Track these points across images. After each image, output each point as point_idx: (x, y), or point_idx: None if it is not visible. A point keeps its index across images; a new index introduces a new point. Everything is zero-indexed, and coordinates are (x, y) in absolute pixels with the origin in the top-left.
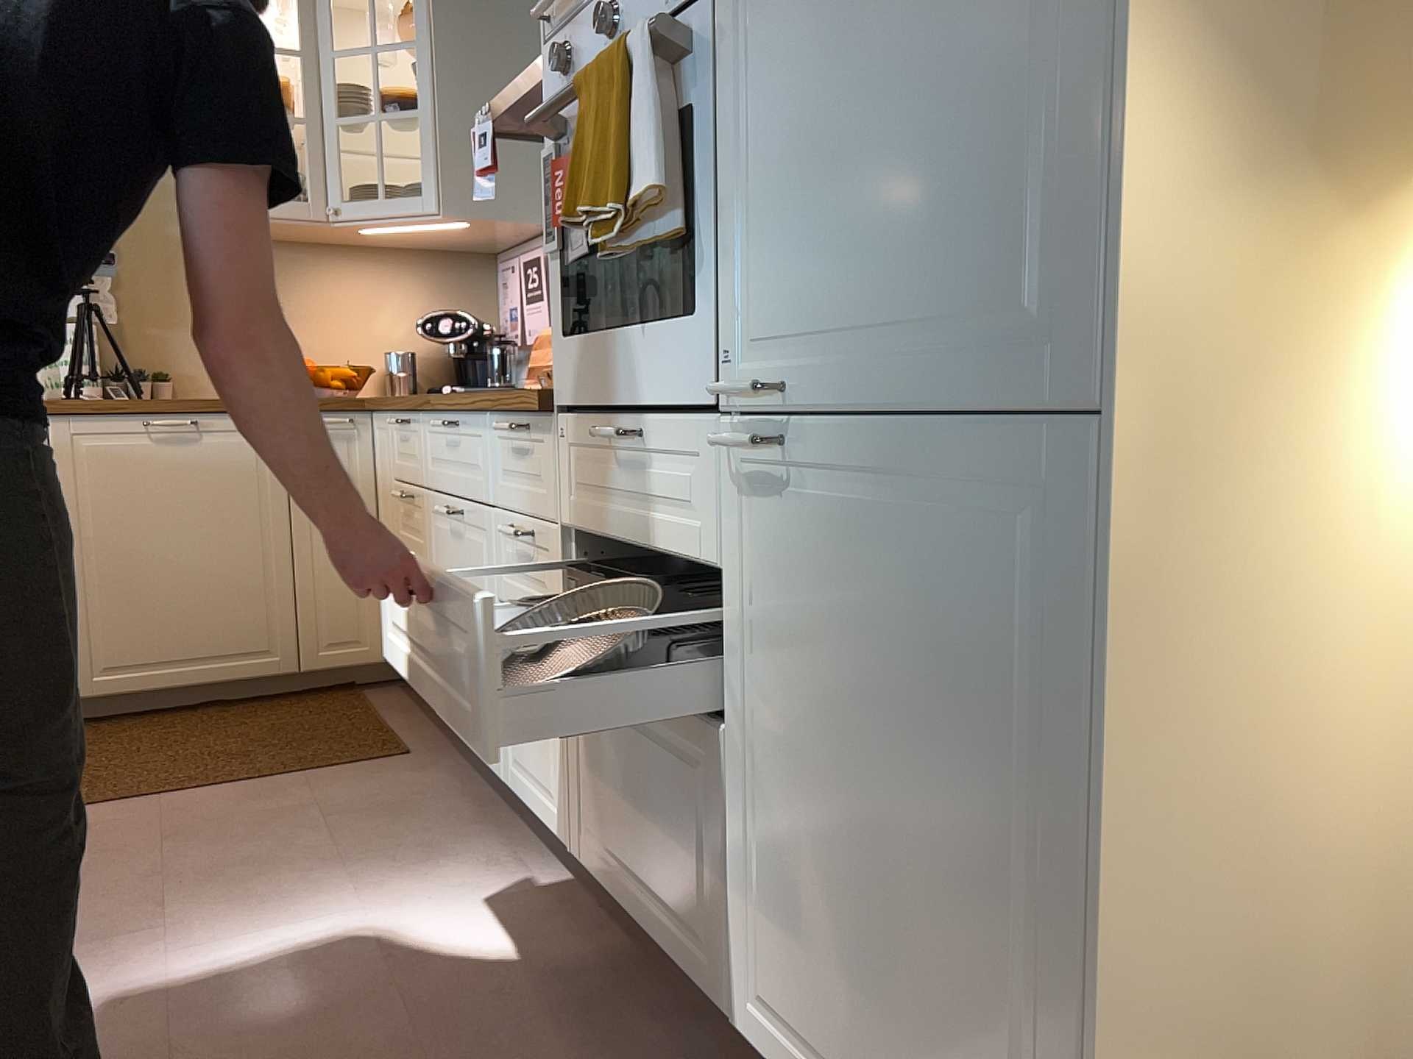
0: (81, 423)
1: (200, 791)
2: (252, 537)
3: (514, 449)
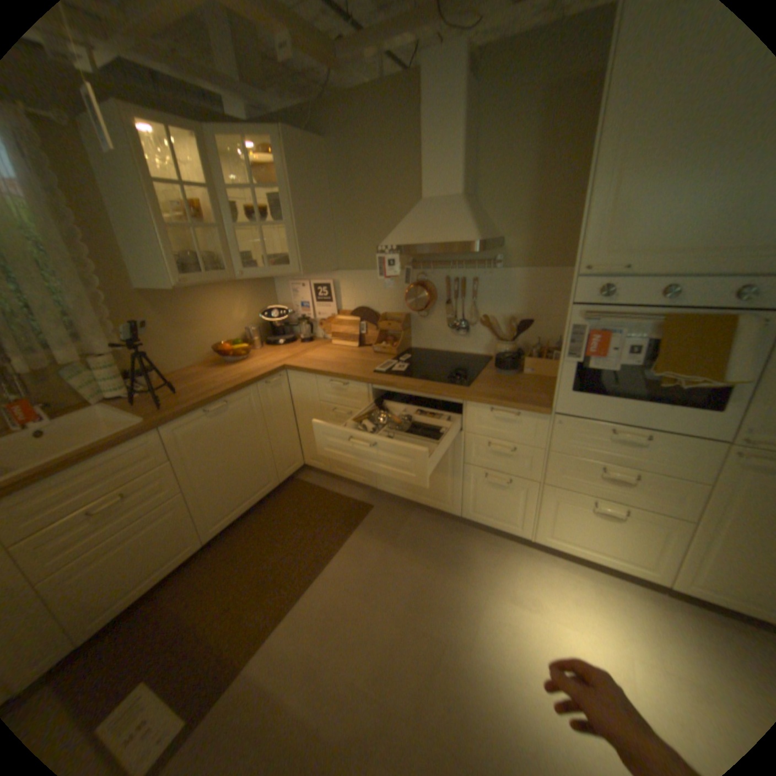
0: (175, 424)
1: (328, 564)
2: (255, 442)
3: (499, 418)
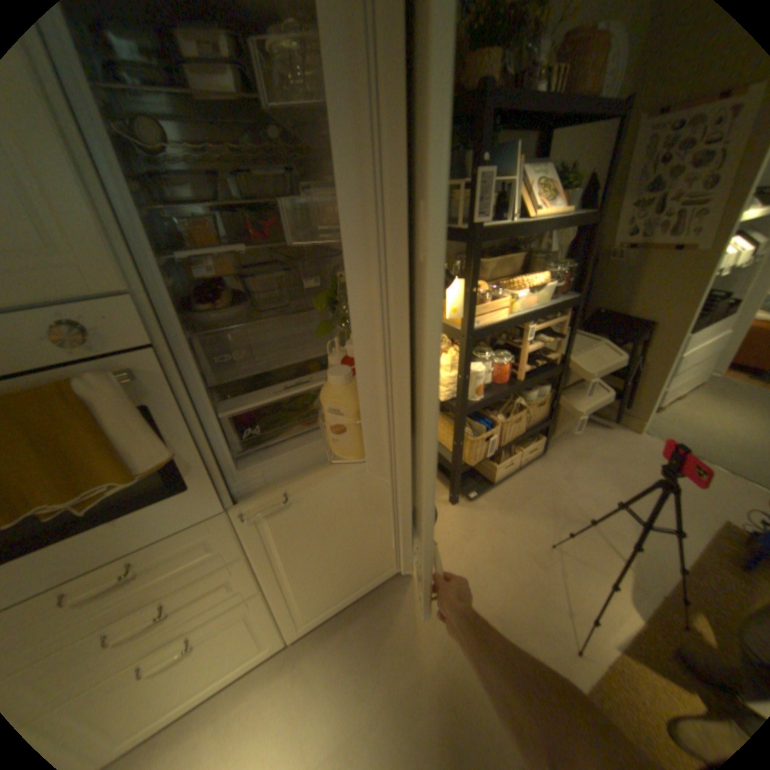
0: None
1: None
2: None
3: None
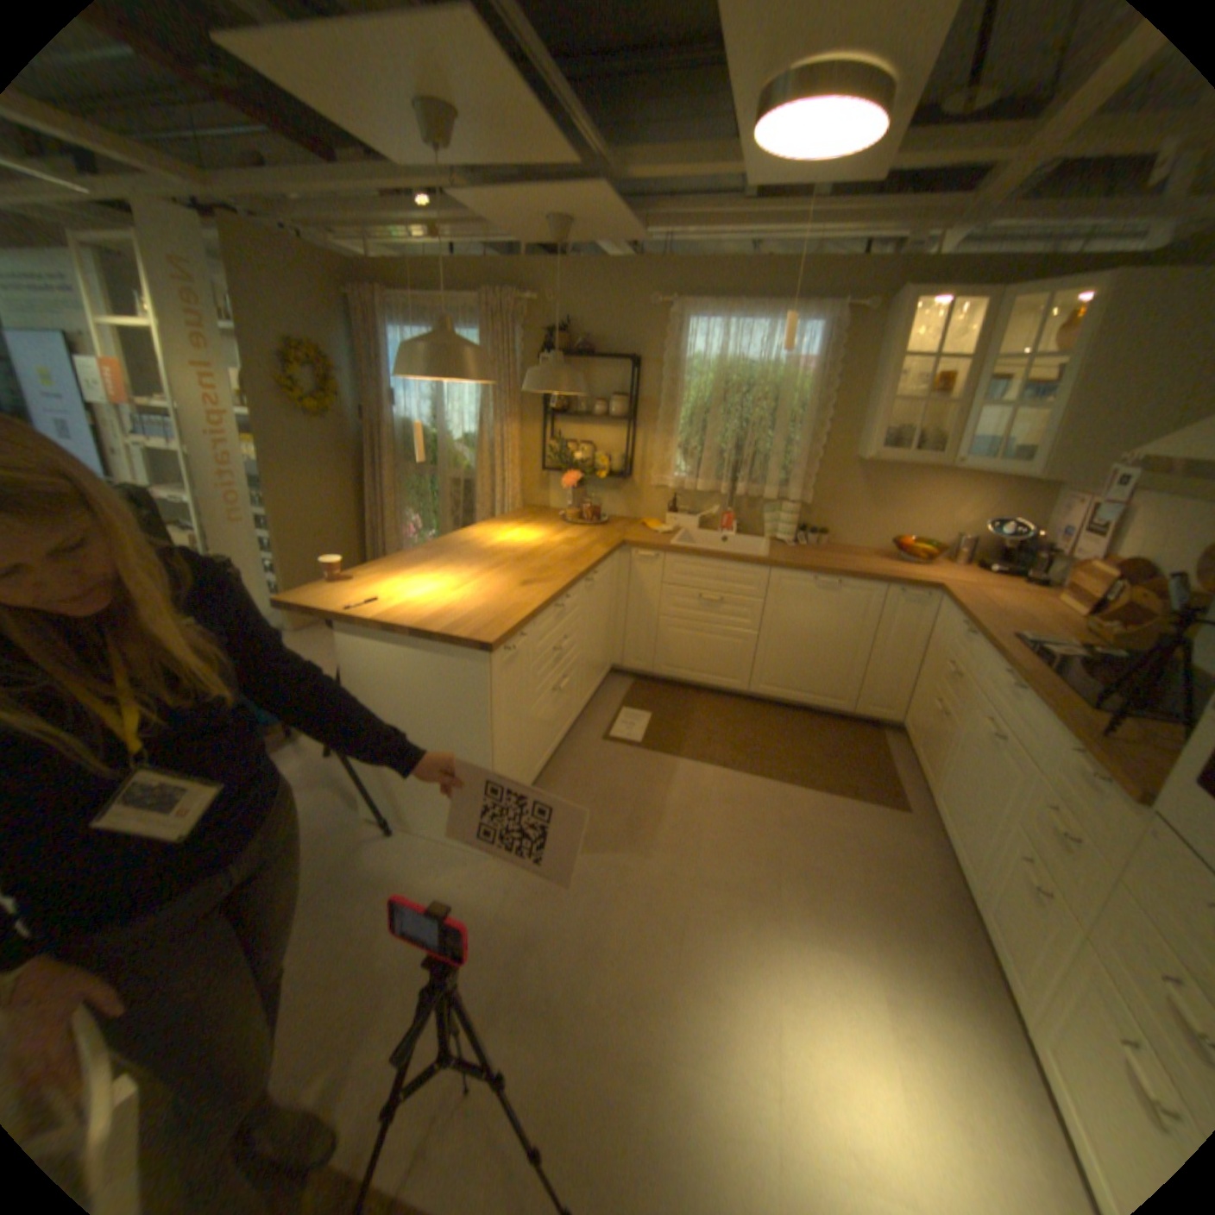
0: (785, 573)
1: (798, 788)
2: (851, 644)
3: (1083, 774)
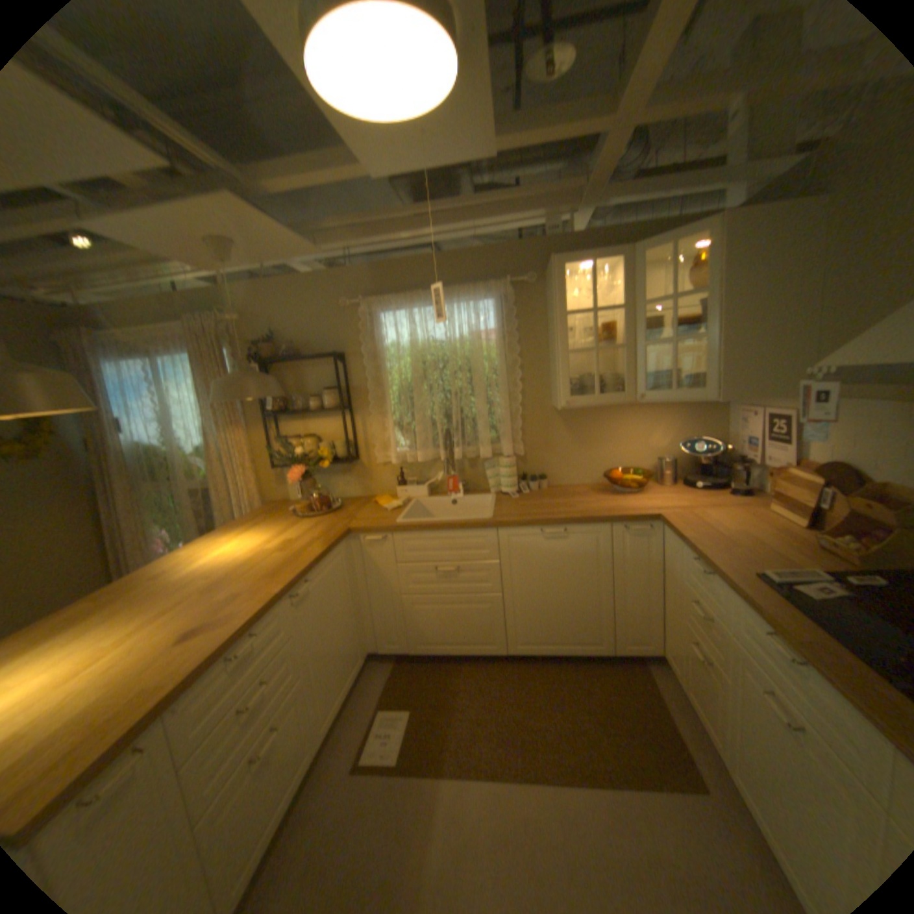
0: (512, 530)
1: (579, 789)
2: (593, 588)
3: None
